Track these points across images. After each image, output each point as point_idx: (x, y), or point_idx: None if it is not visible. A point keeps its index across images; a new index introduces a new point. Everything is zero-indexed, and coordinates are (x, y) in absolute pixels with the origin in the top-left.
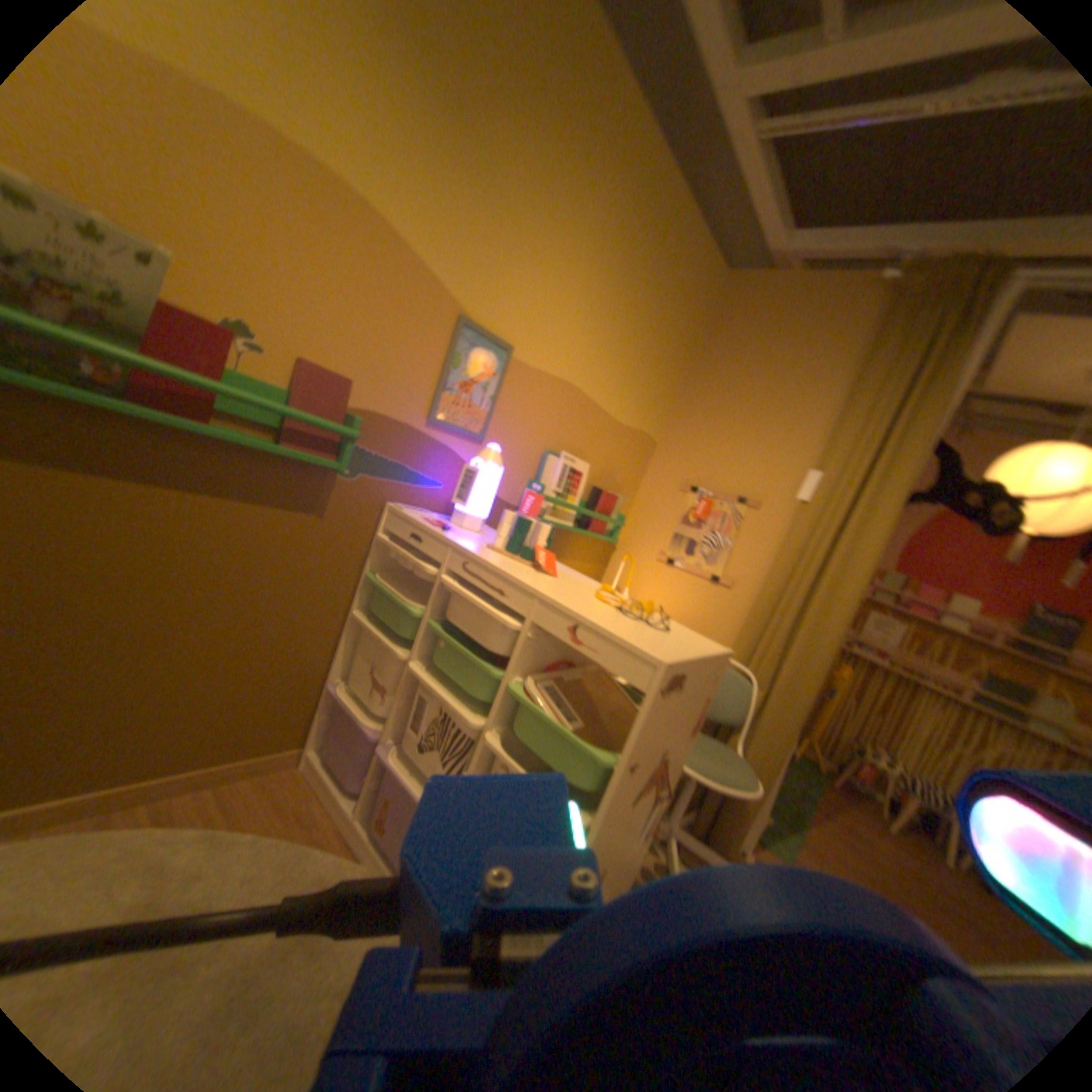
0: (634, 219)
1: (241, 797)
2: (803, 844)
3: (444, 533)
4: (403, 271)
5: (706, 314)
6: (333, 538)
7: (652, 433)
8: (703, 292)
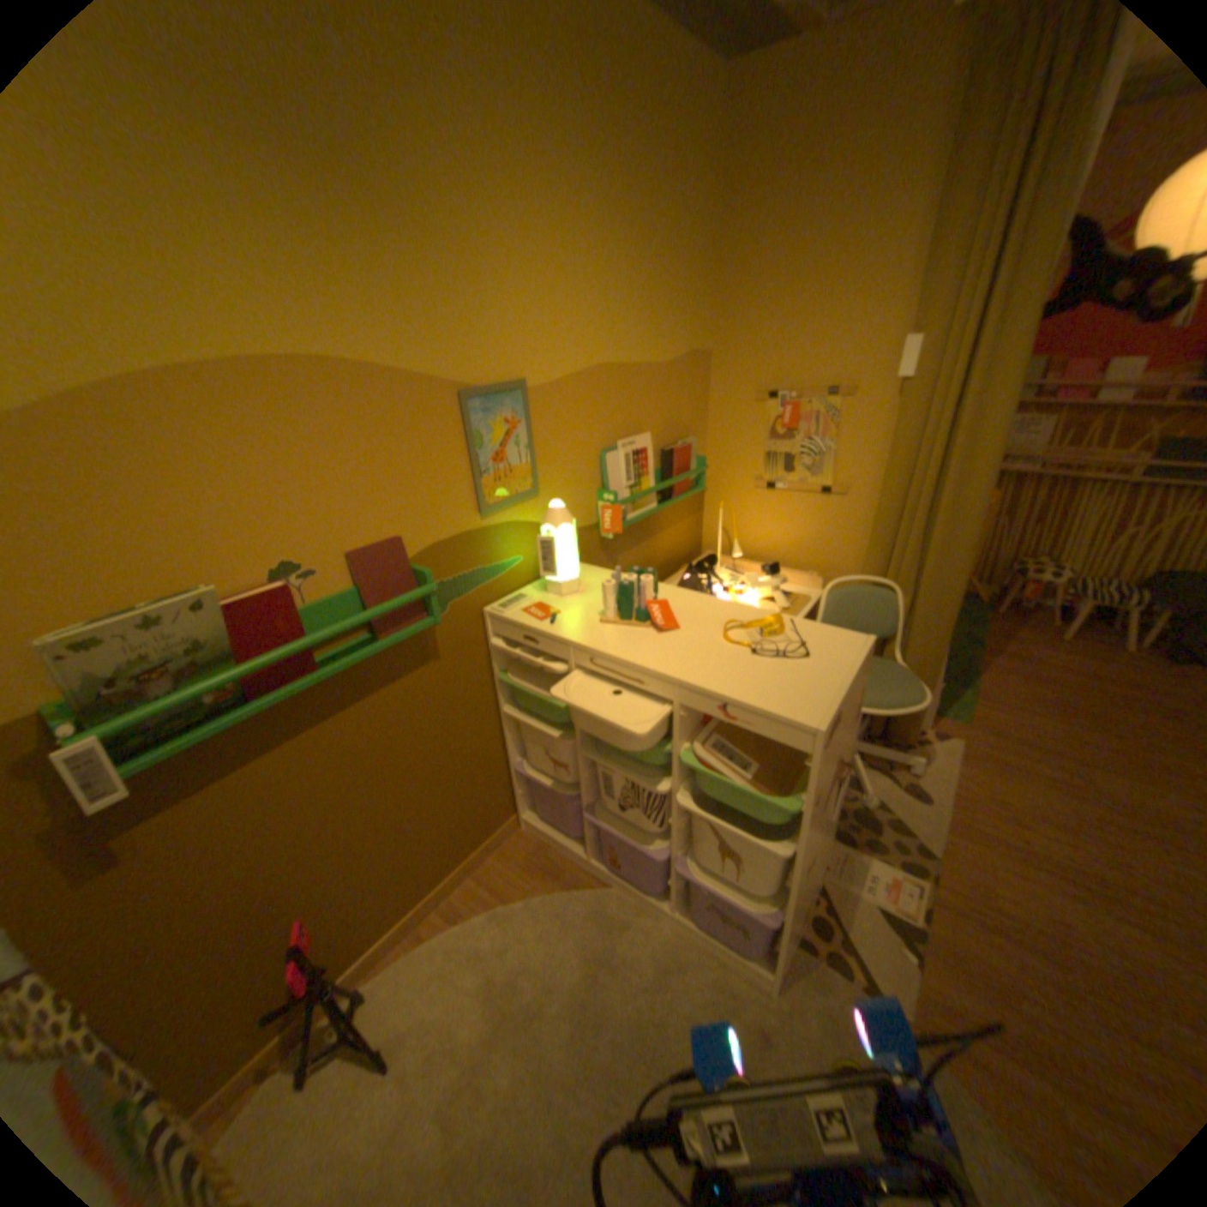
0: (587, 103)
1: (491, 872)
2: (978, 694)
3: (553, 623)
4: (381, 391)
5: (717, 148)
6: (454, 664)
7: (701, 344)
8: (703, 123)
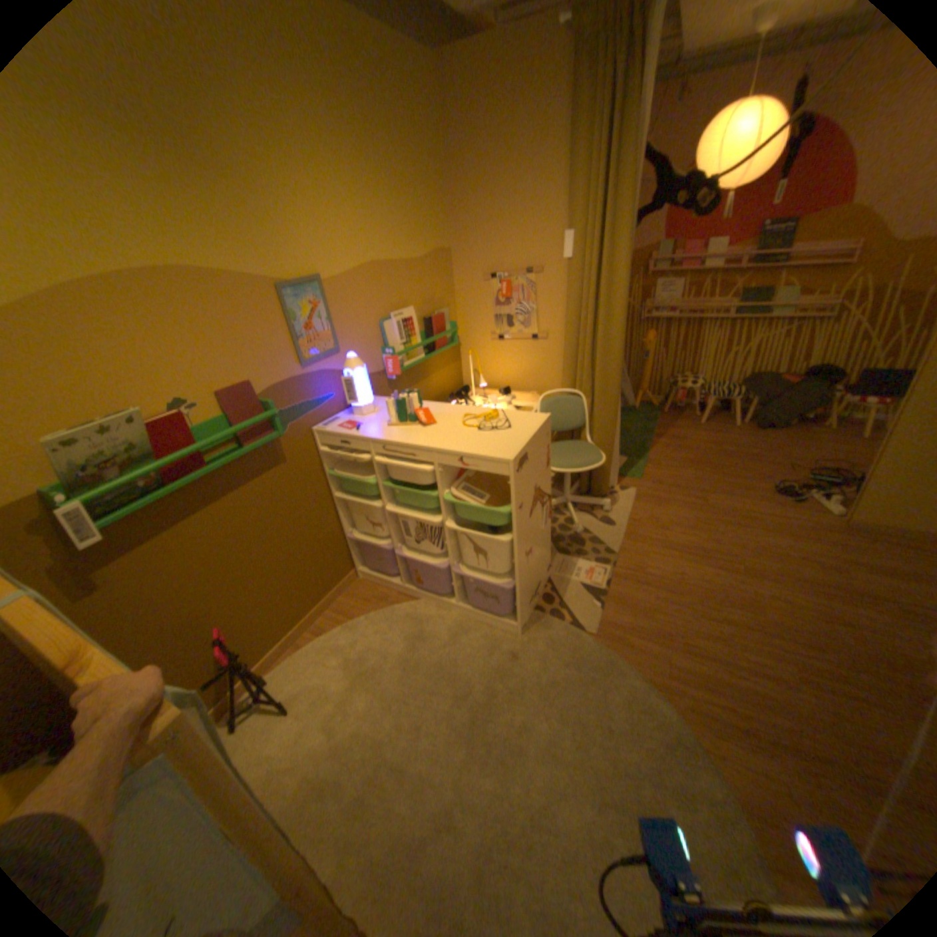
0: (336, 90)
1: (341, 604)
2: (646, 461)
3: (357, 430)
4: (224, 287)
5: (433, 111)
6: (297, 466)
7: (442, 244)
8: (421, 94)
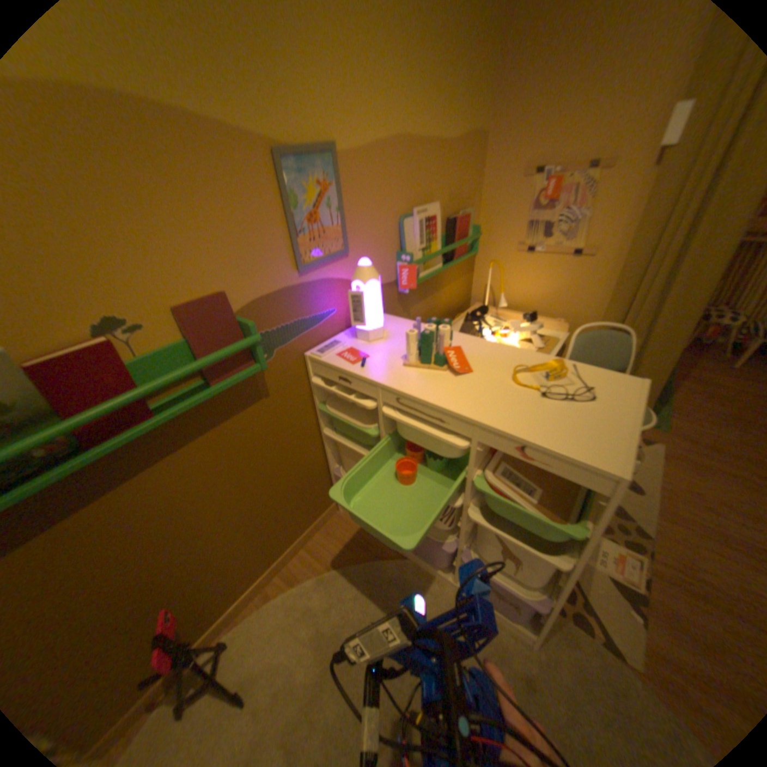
0: None
1: (318, 544)
2: (673, 409)
3: (363, 366)
4: (190, 138)
5: None
6: (282, 399)
7: (482, 123)
8: None
